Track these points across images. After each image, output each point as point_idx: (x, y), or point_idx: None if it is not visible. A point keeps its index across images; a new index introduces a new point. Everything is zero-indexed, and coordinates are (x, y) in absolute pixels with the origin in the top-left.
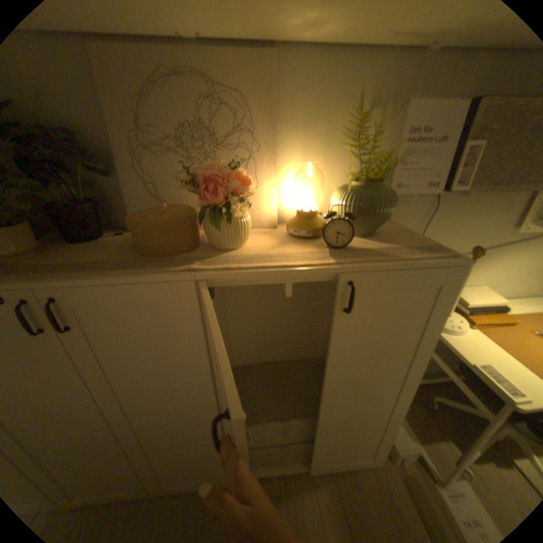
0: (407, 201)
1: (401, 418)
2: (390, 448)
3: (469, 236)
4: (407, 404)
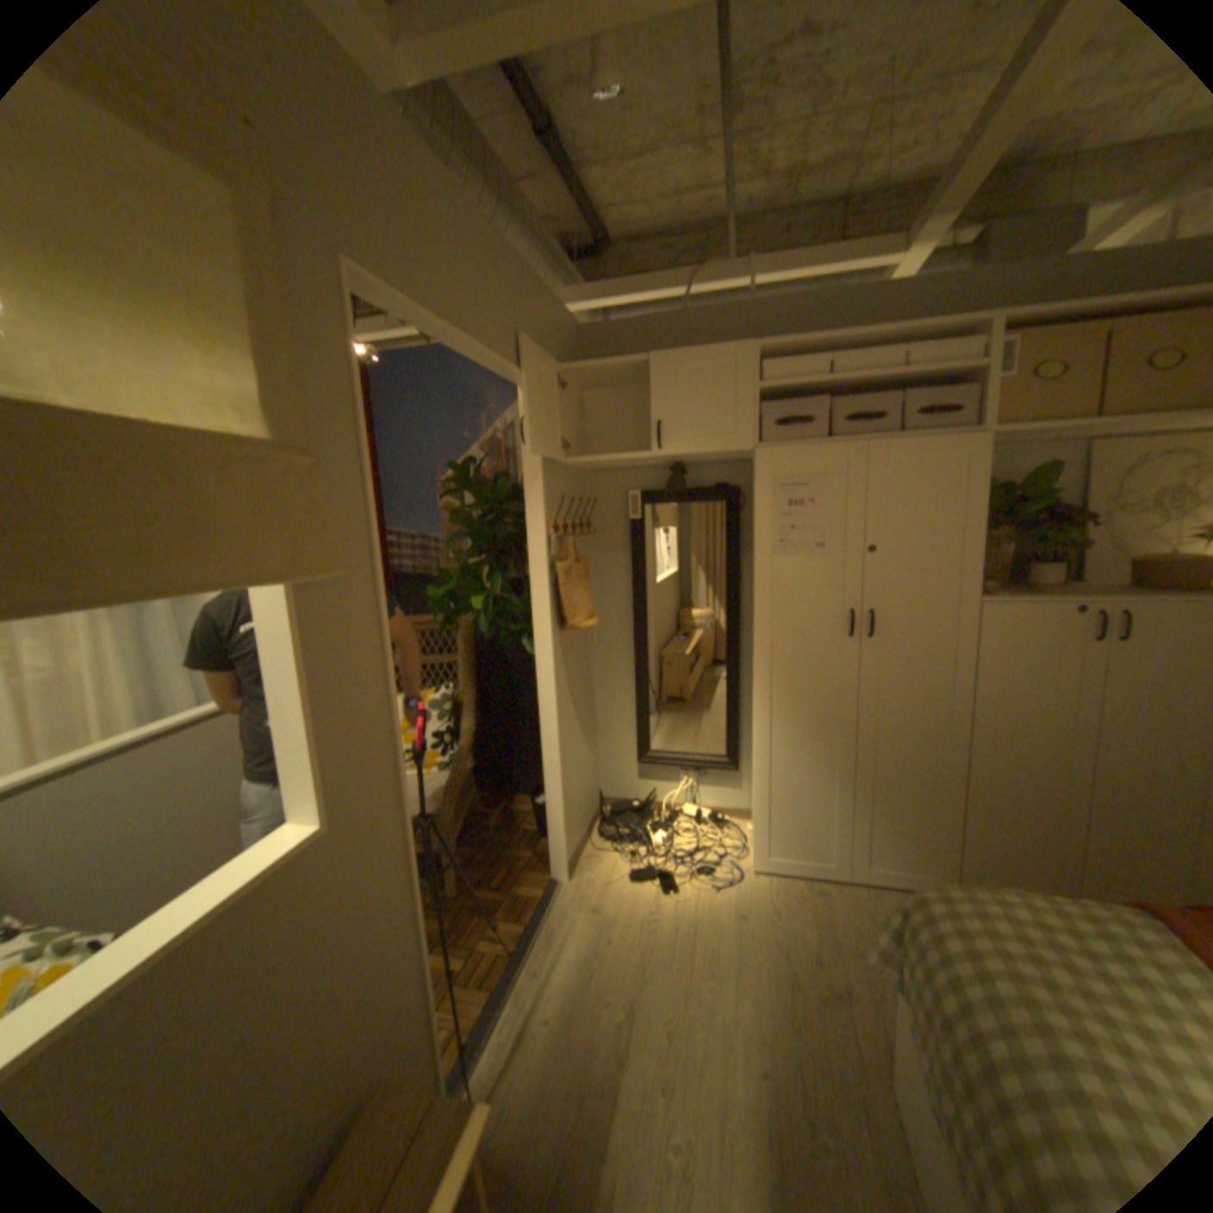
0: None
1: None
2: None
3: None
4: None
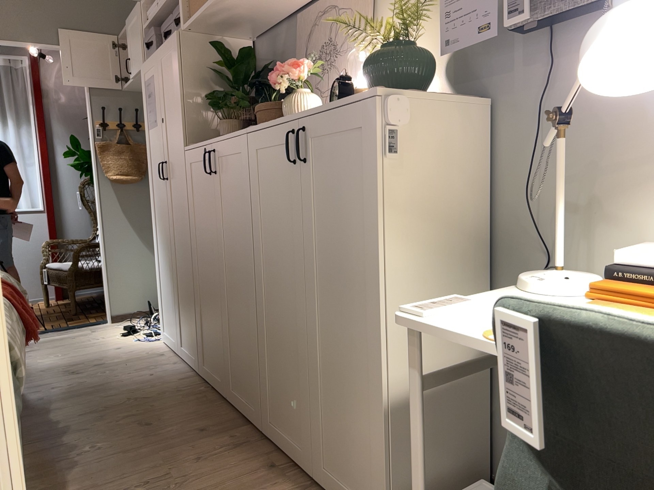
0: (511, 68)
1: (380, 393)
2: (385, 485)
3: (652, 112)
4: (379, 356)
